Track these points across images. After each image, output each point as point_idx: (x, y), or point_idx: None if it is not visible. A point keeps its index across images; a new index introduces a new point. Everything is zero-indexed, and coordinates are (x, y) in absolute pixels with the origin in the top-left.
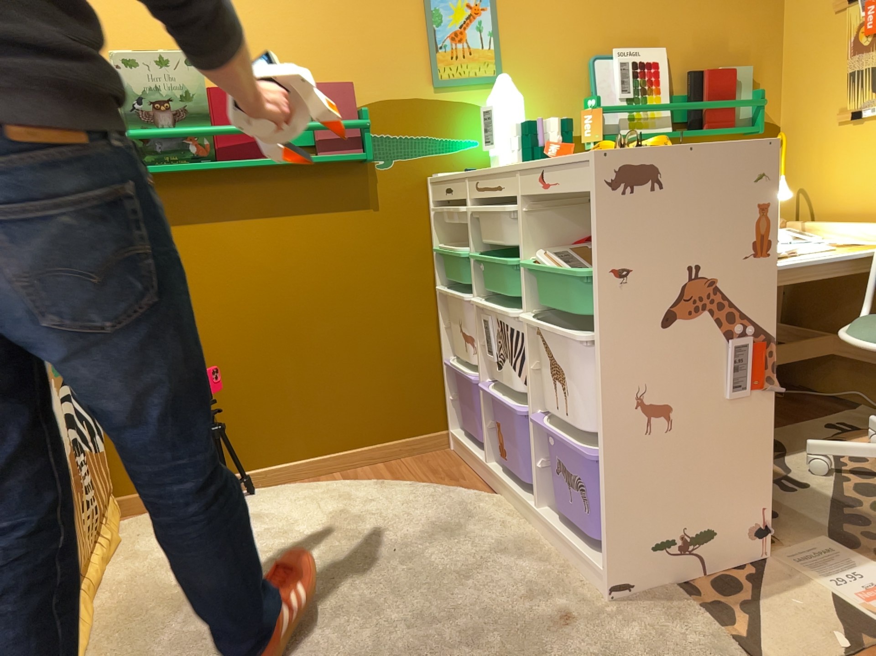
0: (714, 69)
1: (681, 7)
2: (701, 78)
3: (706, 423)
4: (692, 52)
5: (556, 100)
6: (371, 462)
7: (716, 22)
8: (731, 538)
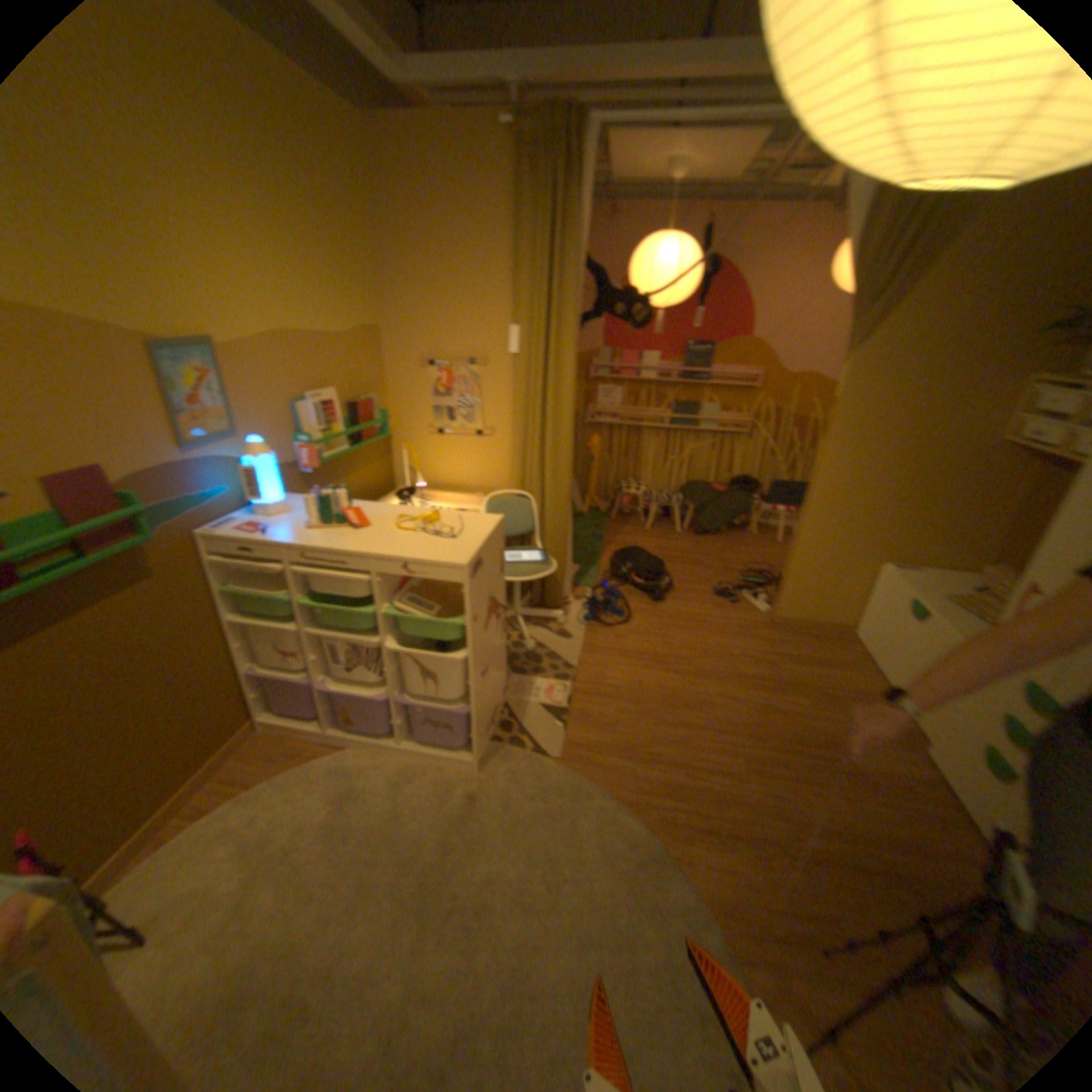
0: (362, 401)
1: (334, 355)
2: (355, 407)
3: (493, 661)
4: (344, 387)
5: (274, 439)
6: (198, 788)
7: (353, 364)
8: (497, 702)
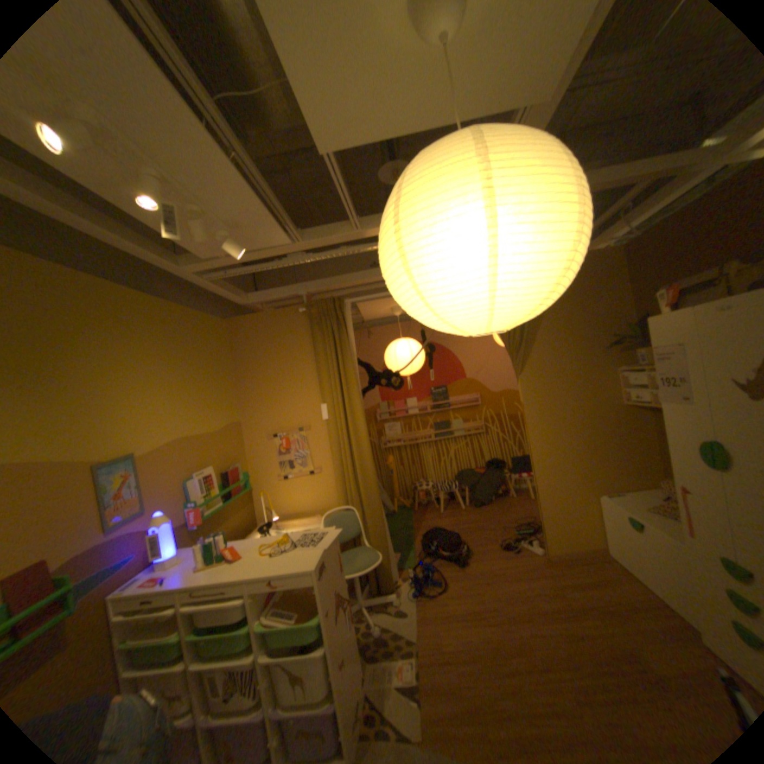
0: (232, 470)
1: (213, 445)
2: (228, 475)
3: (348, 653)
4: (220, 463)
5: (171, 510)
6: None
7: (225, 448)
8: (359, 696)
